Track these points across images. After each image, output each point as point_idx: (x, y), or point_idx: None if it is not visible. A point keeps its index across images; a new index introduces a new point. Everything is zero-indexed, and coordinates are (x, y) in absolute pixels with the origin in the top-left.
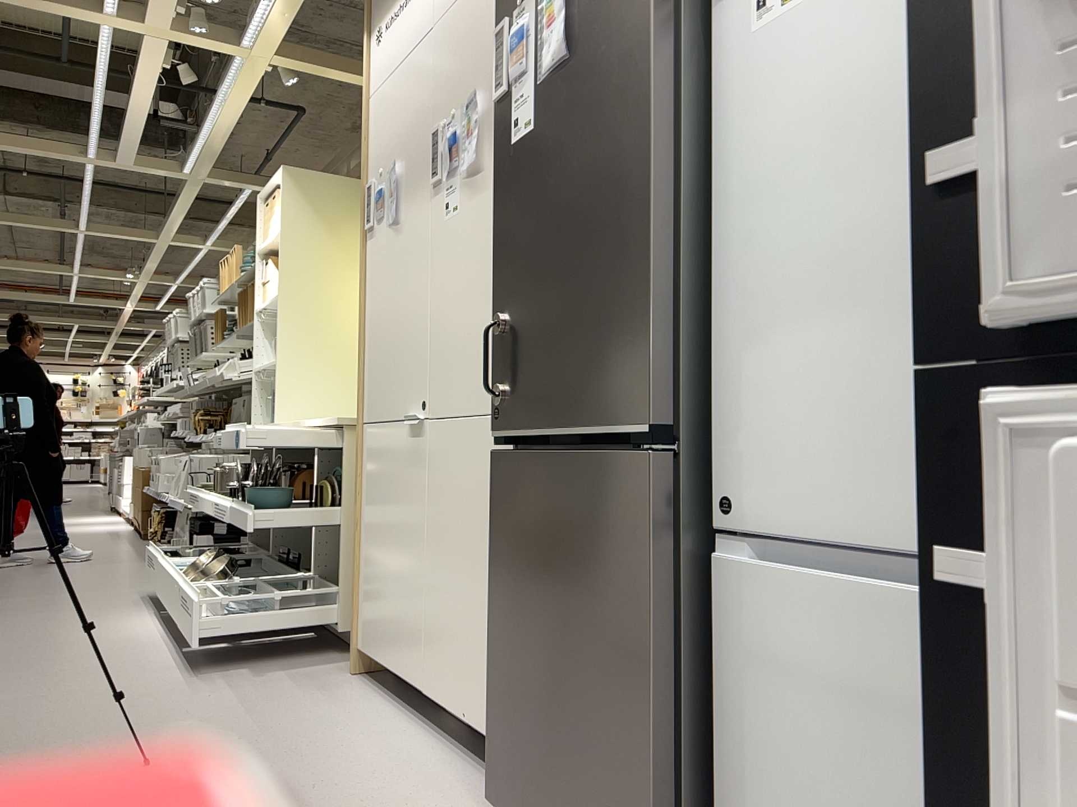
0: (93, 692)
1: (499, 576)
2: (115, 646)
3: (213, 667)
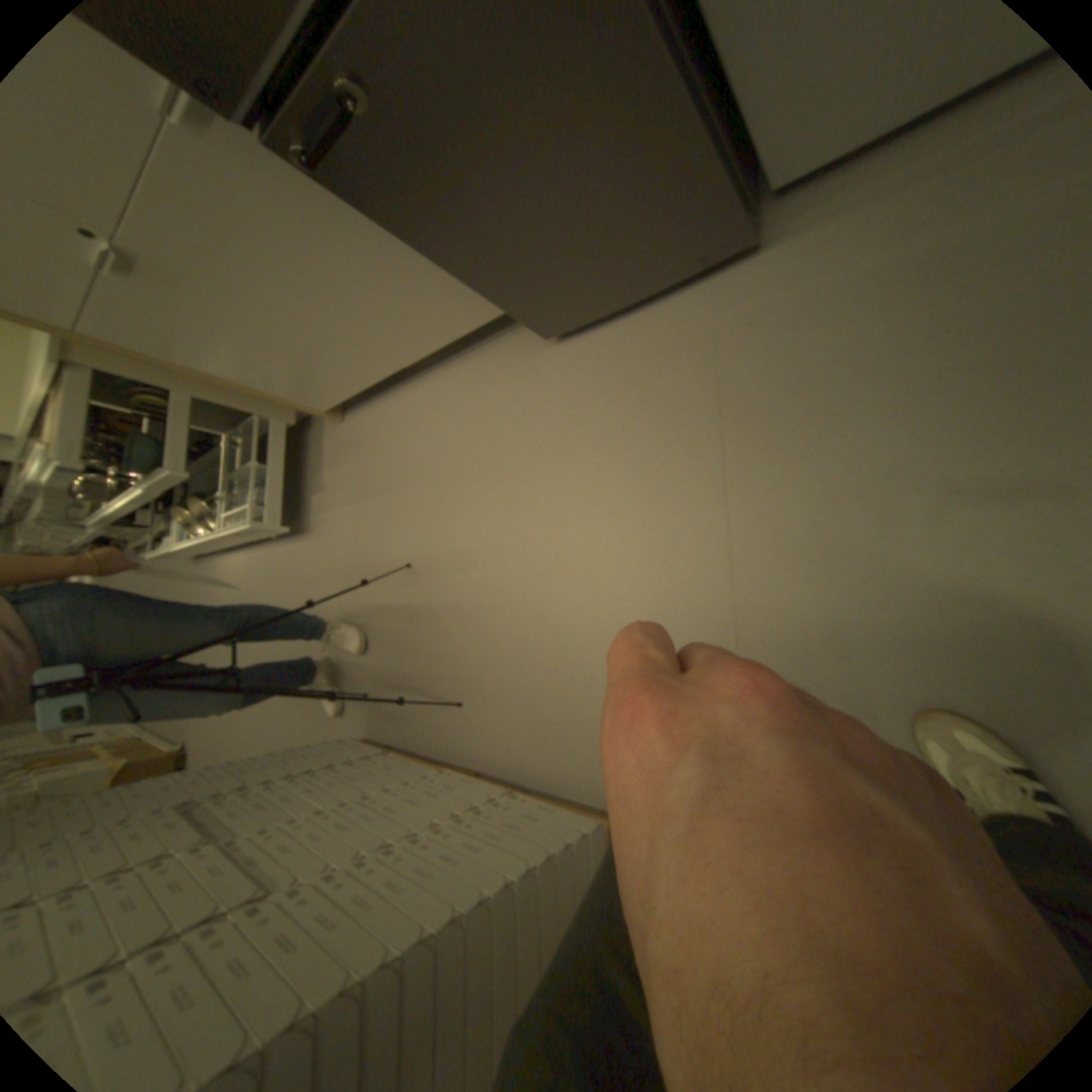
0: (315, 596)
1: (413, 223)
2: (261, 582)
3: (307, 519)
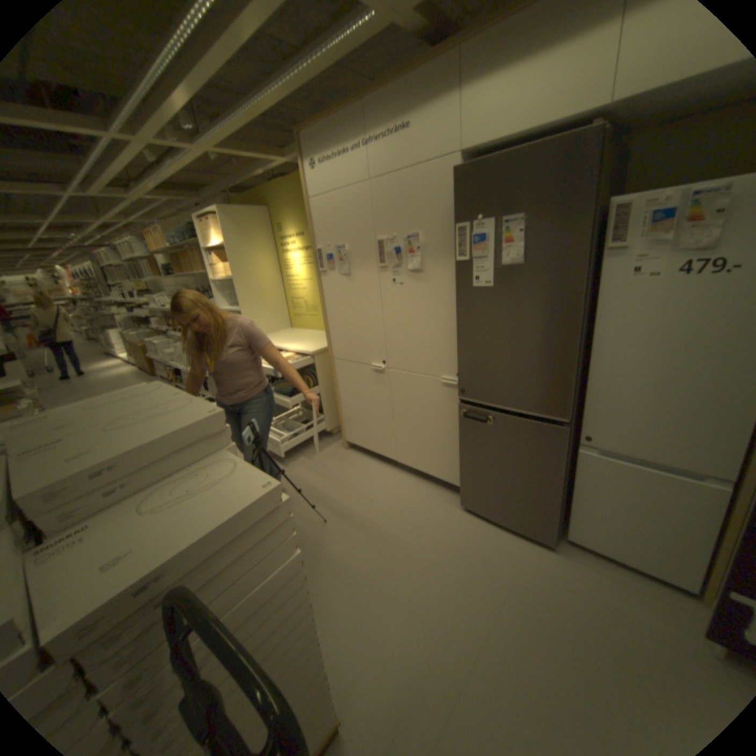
0: None
1: (467, 444)
2: None
3: (288, 459)
